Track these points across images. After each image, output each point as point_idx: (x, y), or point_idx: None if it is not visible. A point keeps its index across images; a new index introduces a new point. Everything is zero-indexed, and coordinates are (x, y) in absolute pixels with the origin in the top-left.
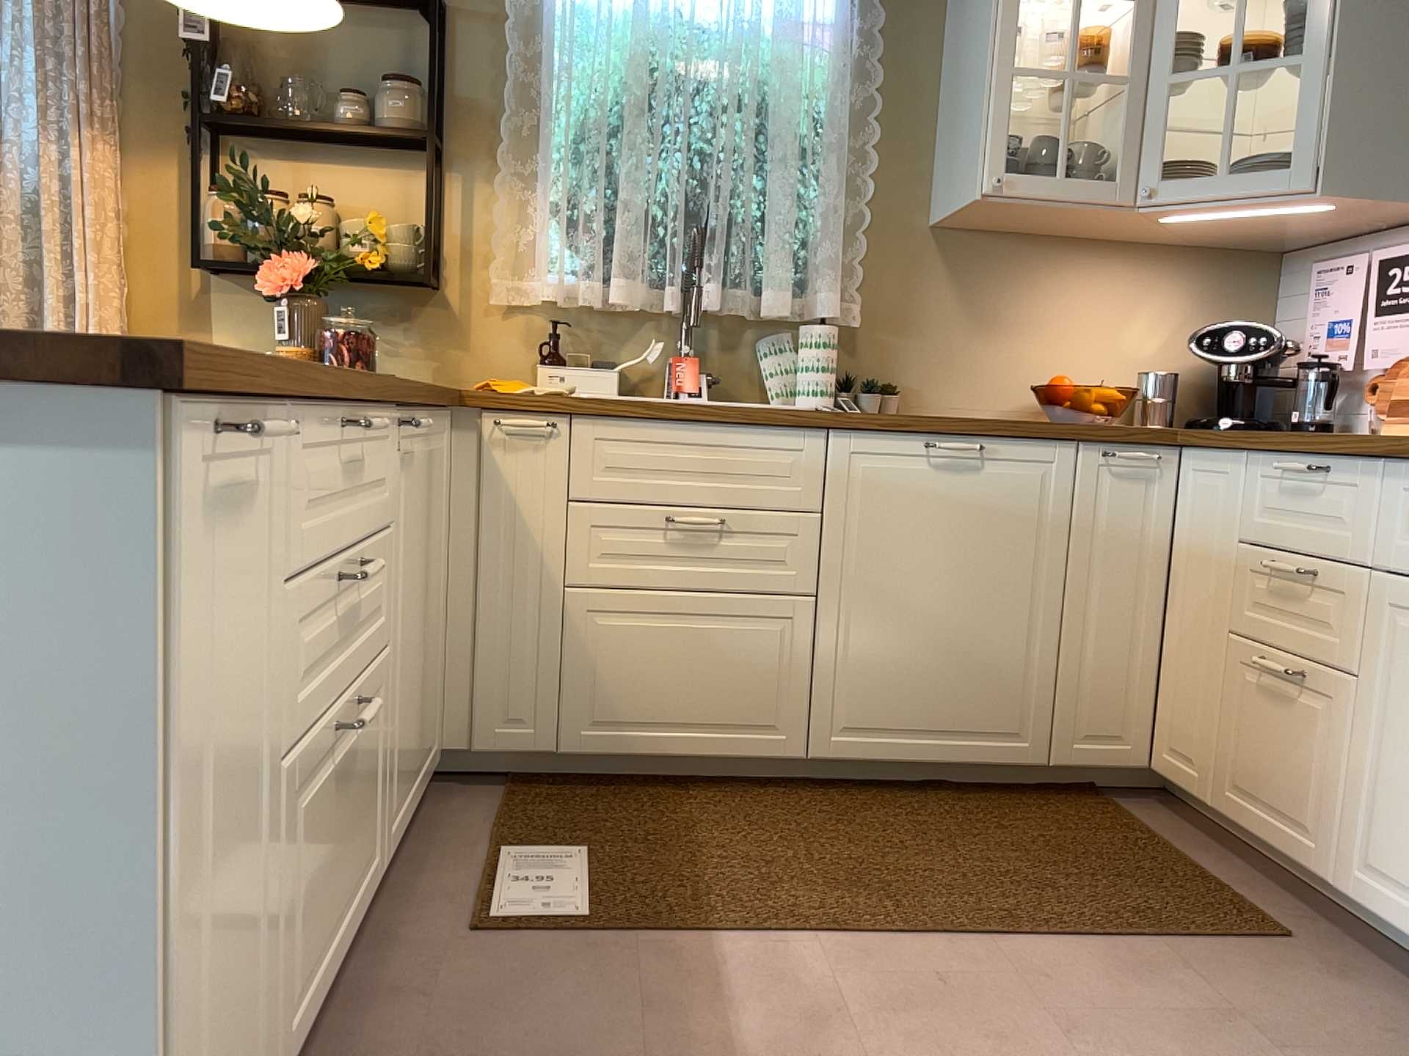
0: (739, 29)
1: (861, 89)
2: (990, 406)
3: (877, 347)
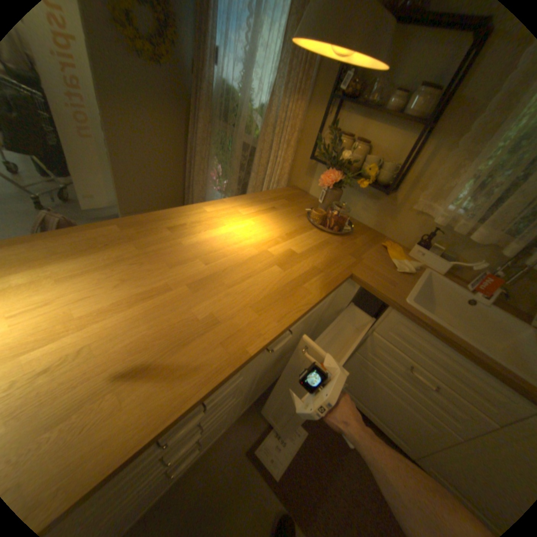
0: None
1: None
2: None
3: None
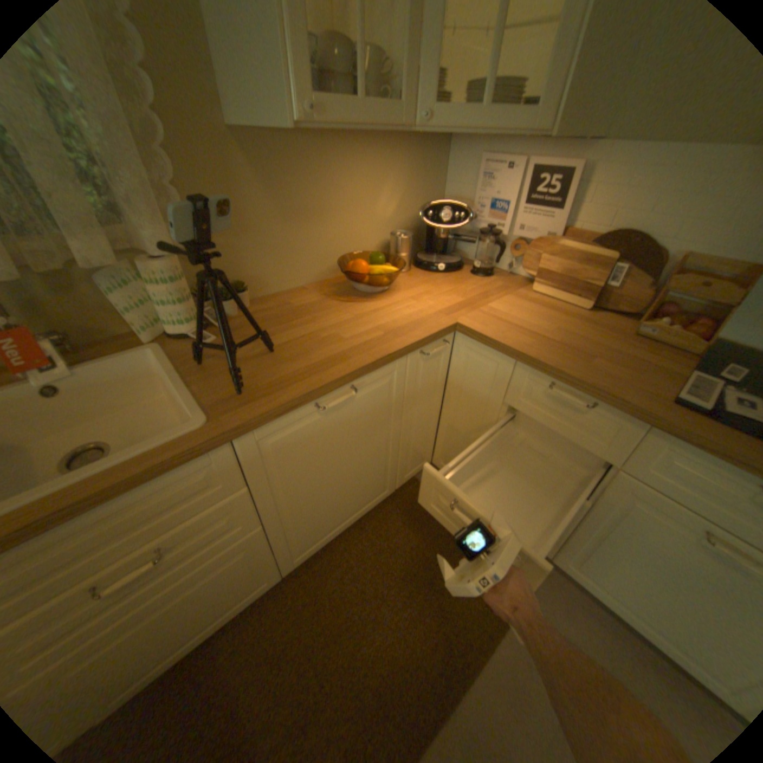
0: None
1: None
2: (307, 276)
3: (214, 256)
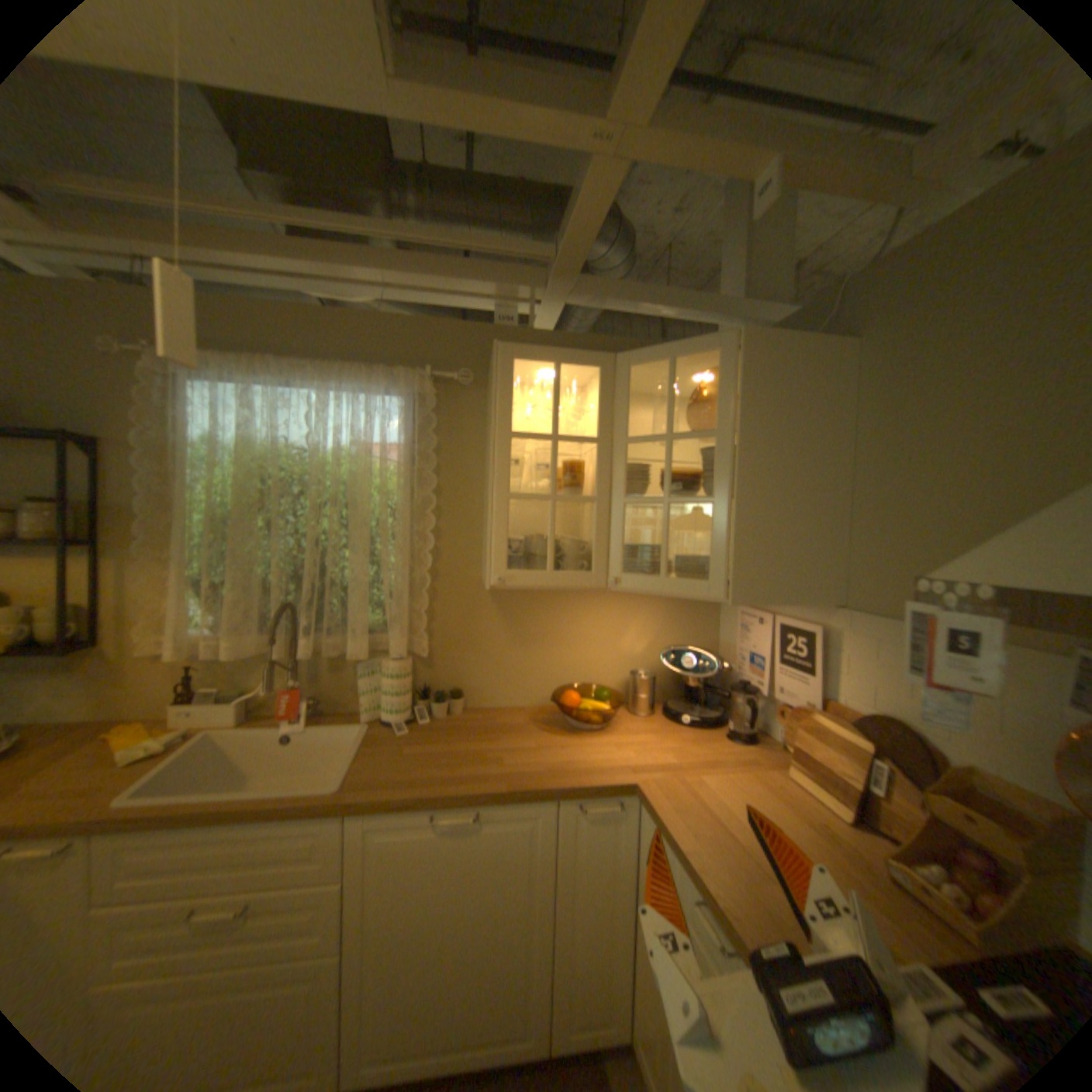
0: (323, 453)
1: (423, 489)
2: (530, 696)
3: (446, 663)
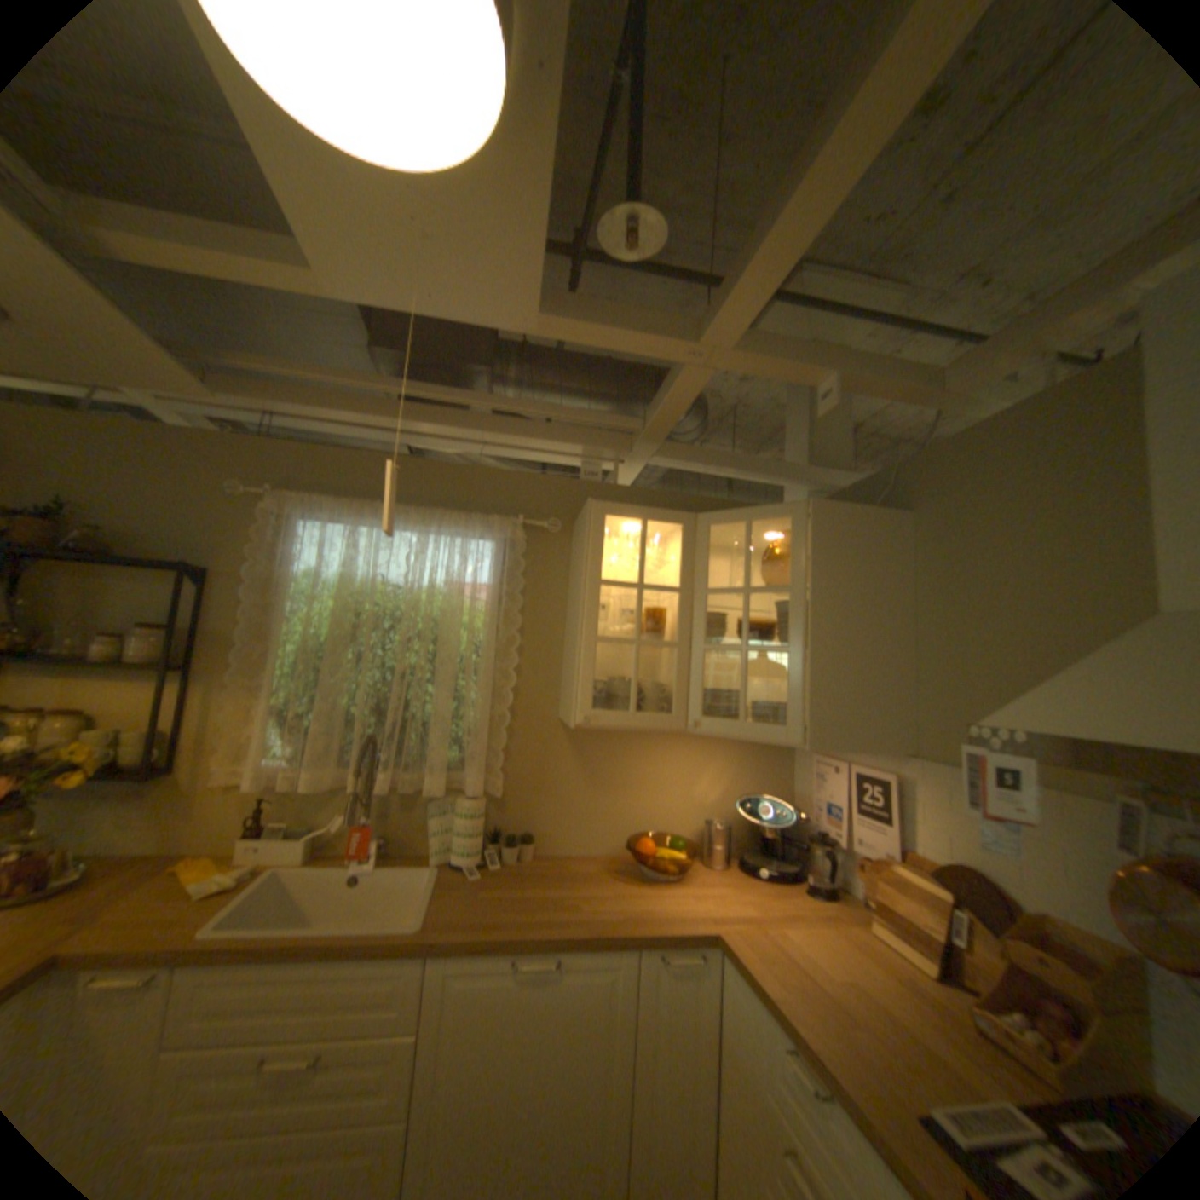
0: (418, 591)
1: (508, 628)
2: (601, 845)
3: (518, 805)
